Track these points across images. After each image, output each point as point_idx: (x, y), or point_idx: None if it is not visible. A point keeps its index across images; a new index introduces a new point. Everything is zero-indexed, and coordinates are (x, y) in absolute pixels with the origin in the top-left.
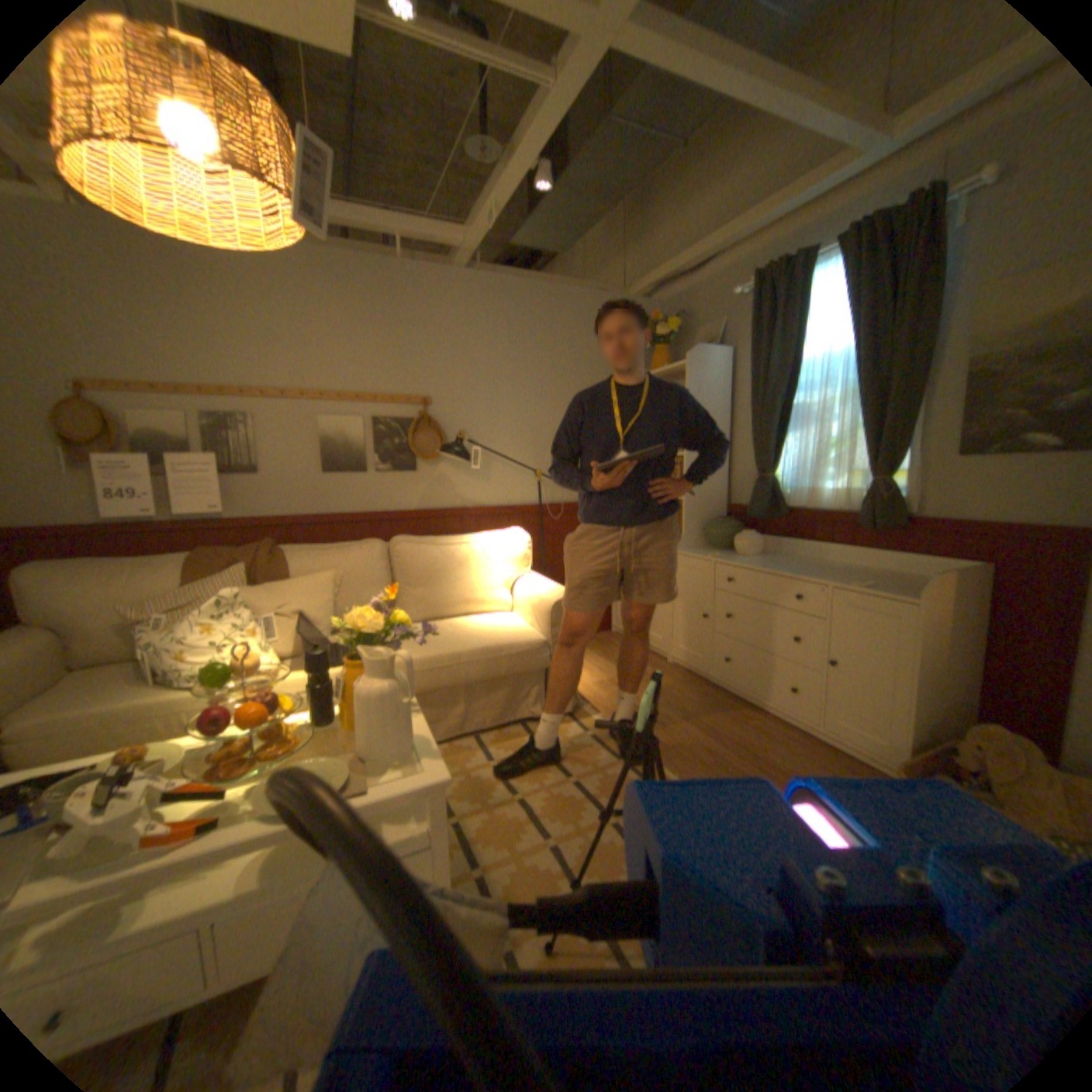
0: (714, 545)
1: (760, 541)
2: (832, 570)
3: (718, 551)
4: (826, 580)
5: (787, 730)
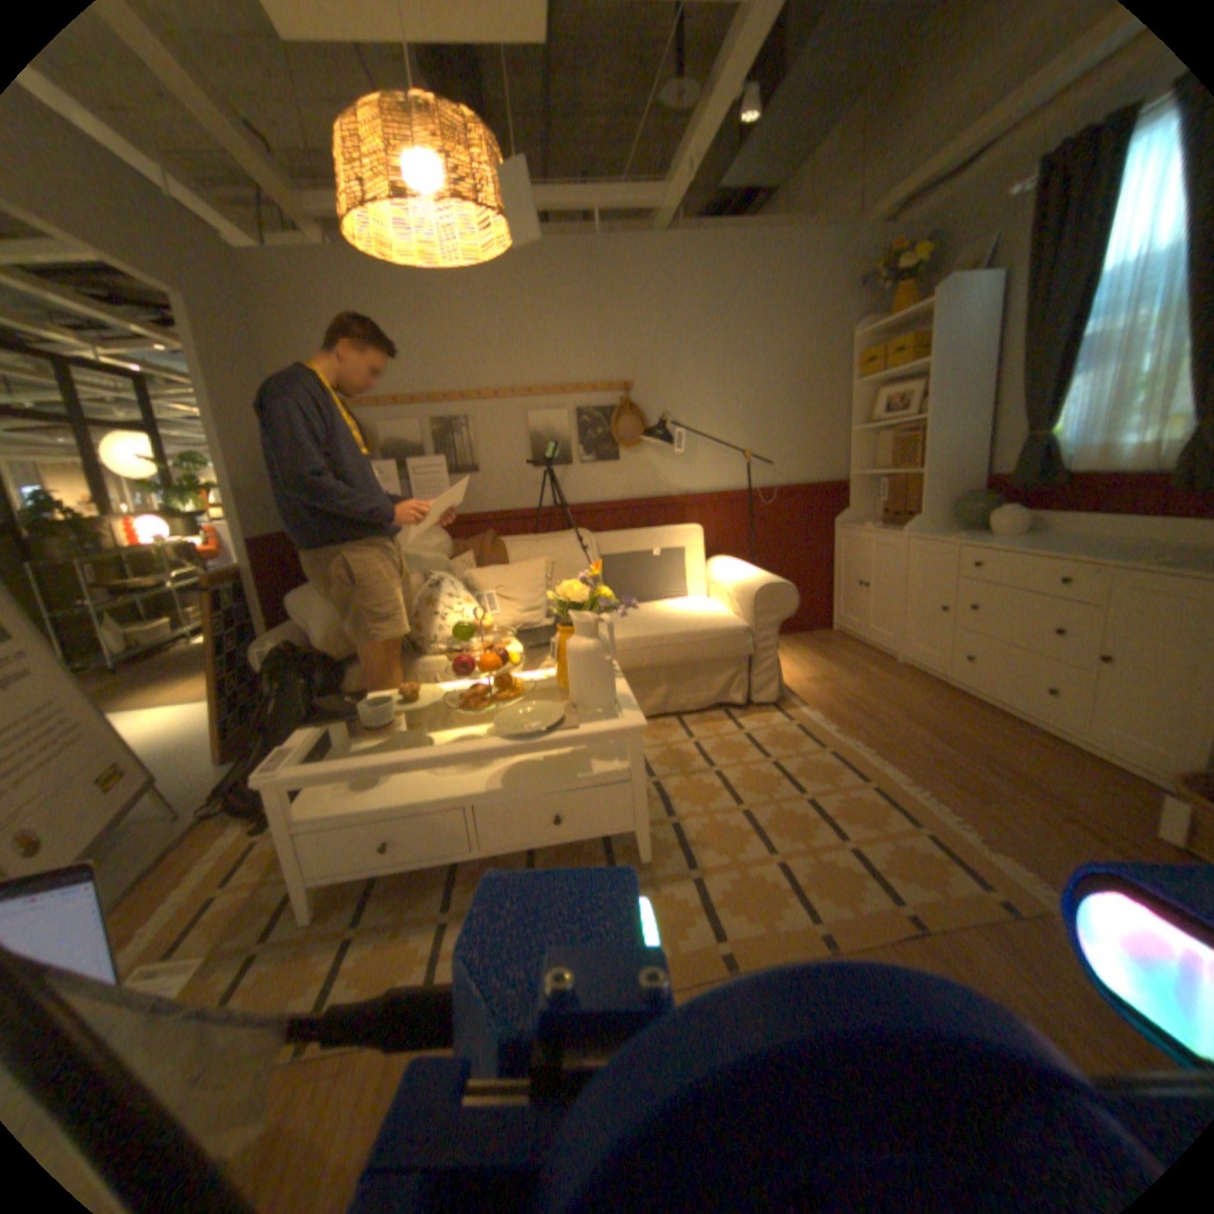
0: (964, 526)
1: (1024, 516)
2: (1121, 548)
3: (967, 532)
4: (1104, 558)
5: (1039, 738)
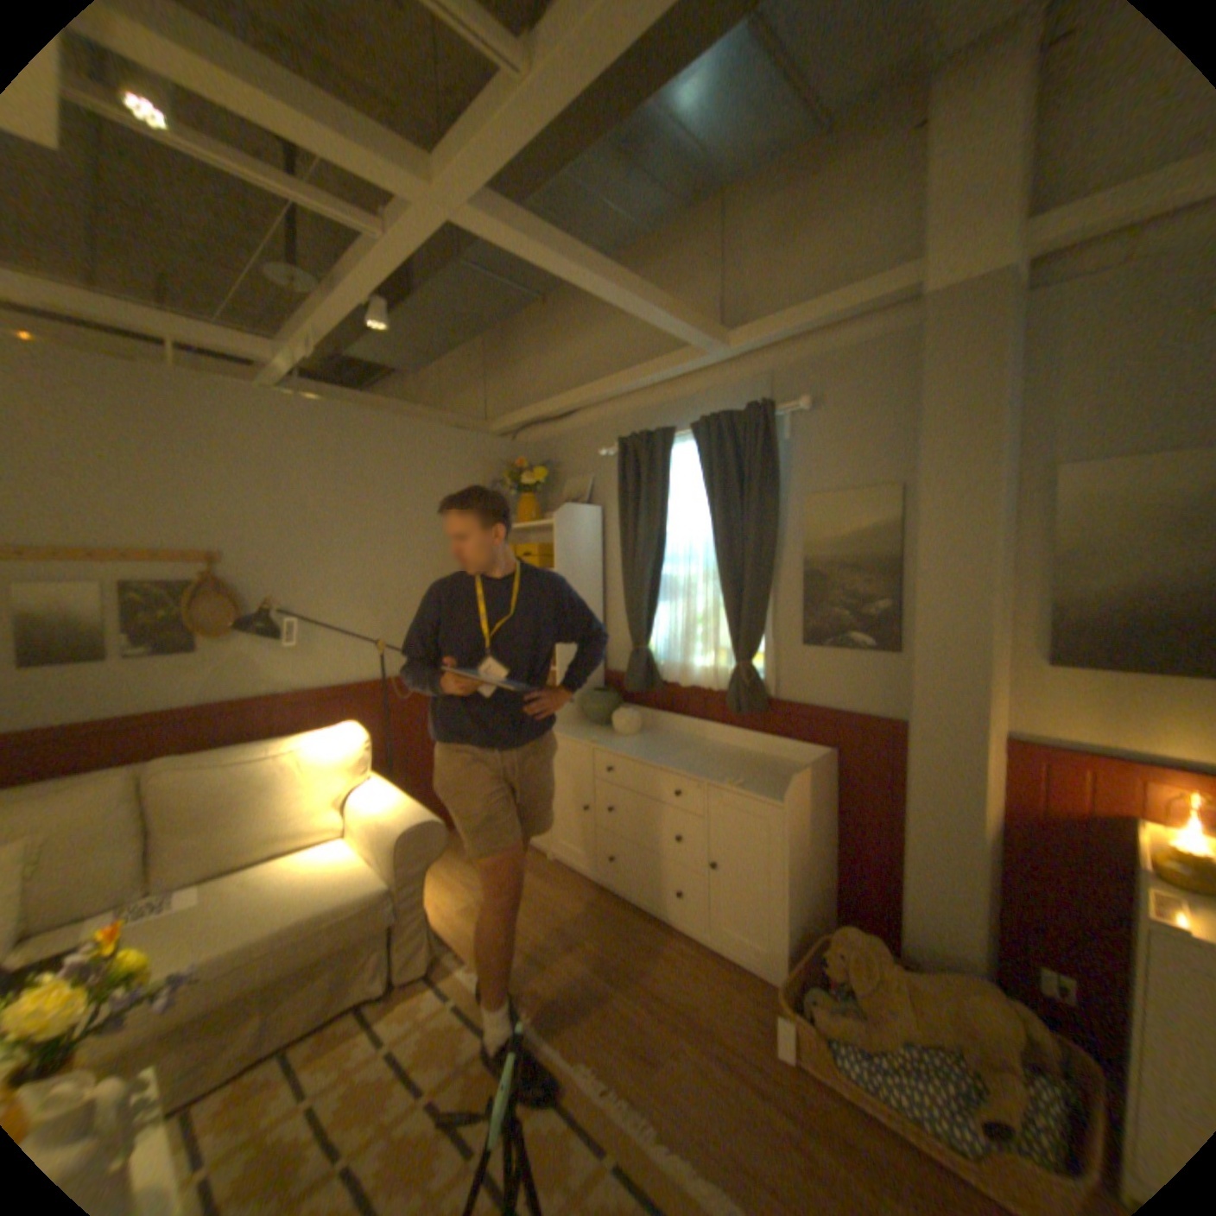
0: (591, 718)
1: (636, 720)
2: (705, 757)
3: (595, 729)
4: (700, 776)
5: (675, 941)
